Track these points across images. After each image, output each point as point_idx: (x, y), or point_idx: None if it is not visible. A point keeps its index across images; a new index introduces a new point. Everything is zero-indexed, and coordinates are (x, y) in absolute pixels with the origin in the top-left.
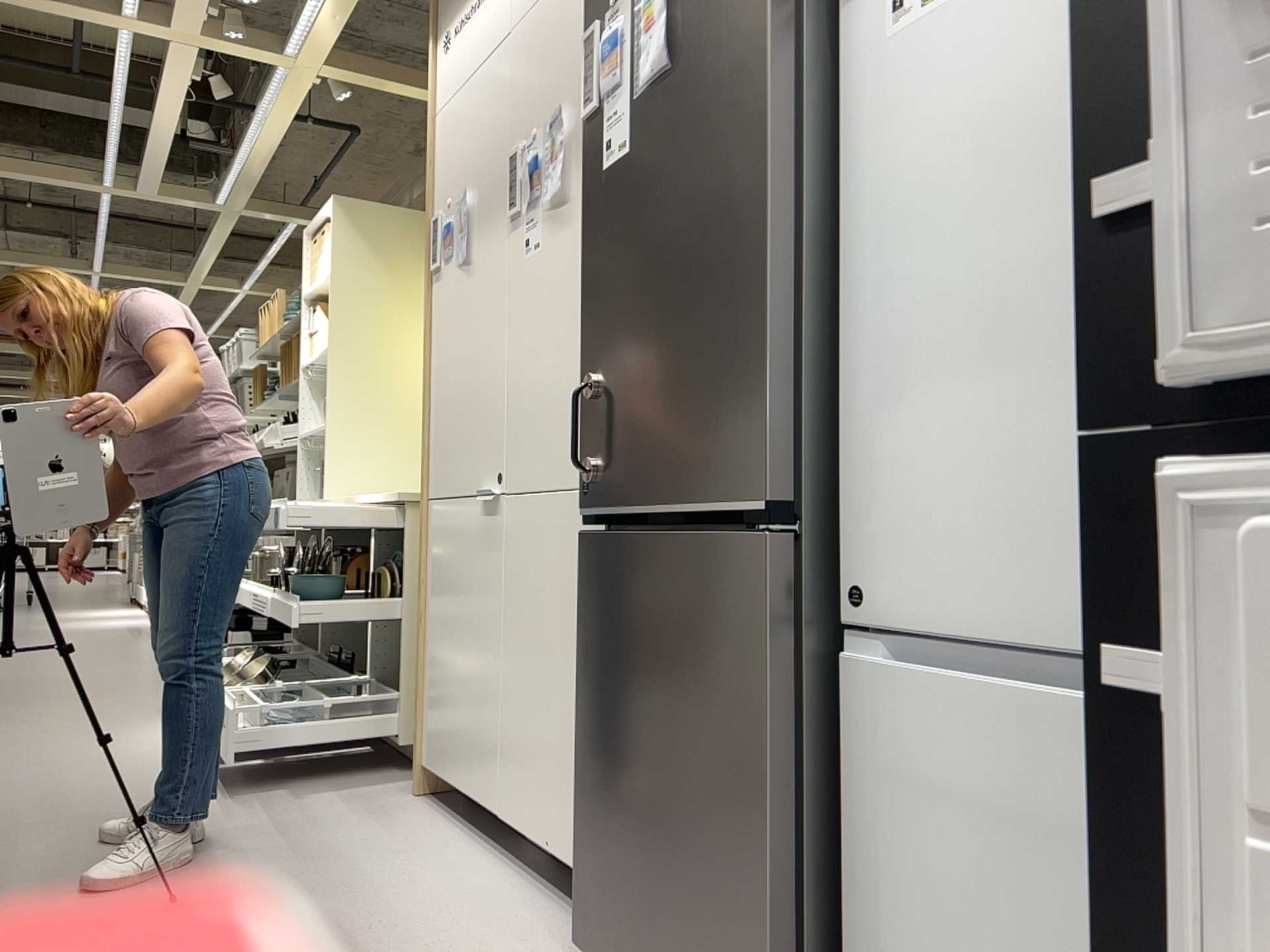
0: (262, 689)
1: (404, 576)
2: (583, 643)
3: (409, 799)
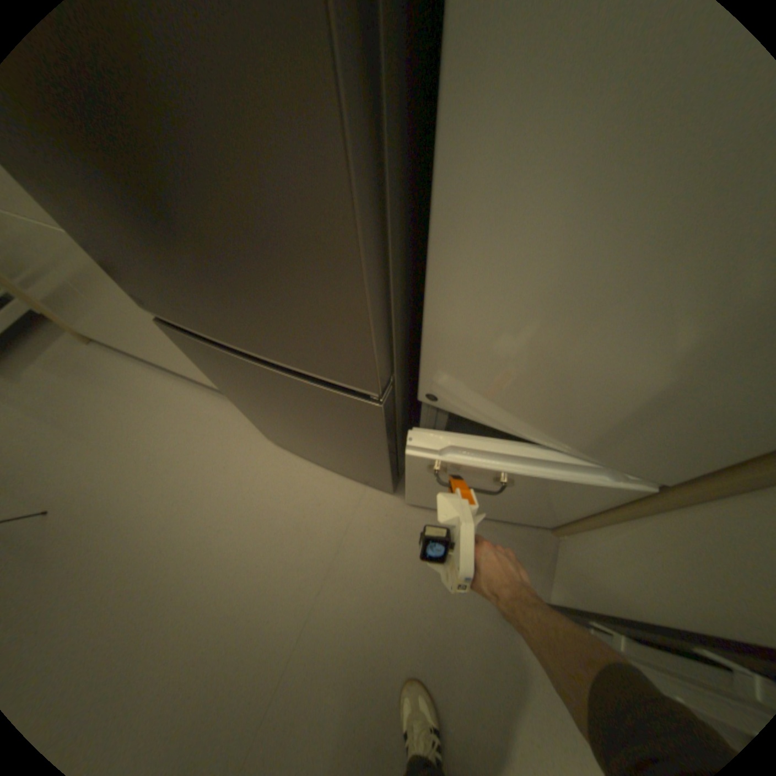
0: None
1: None
2: (205, 370)
3: (85, 349)
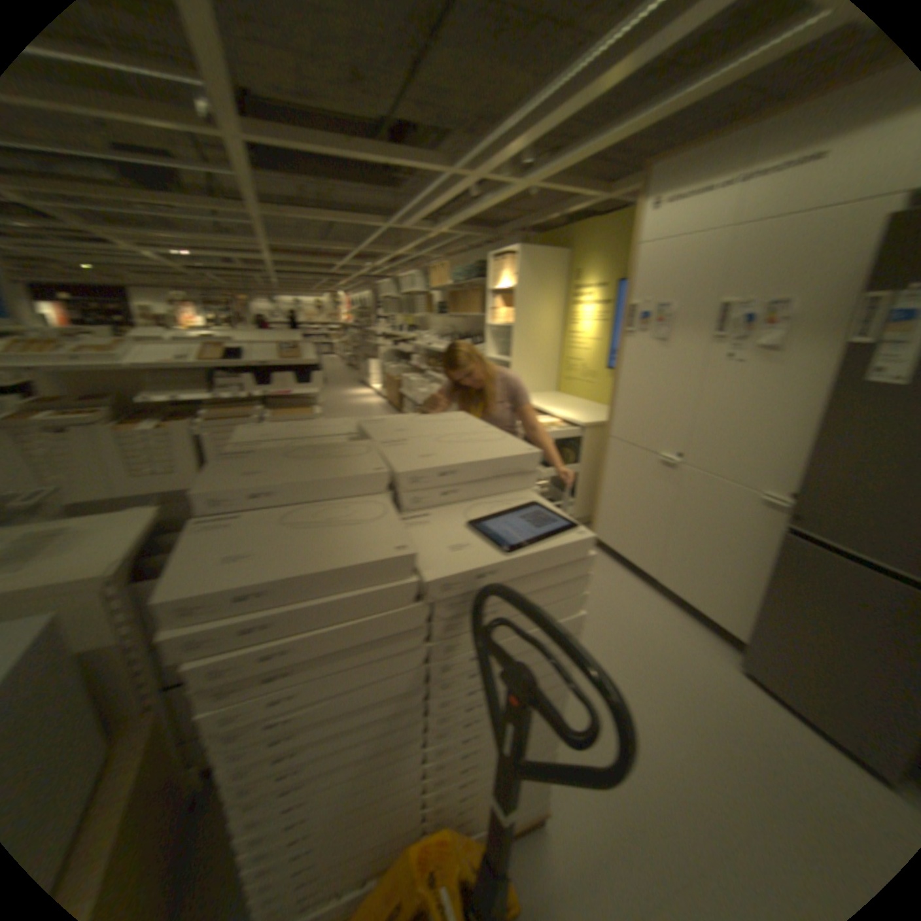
0: None
1: (576, 454)
2: (779, 574)
3: None
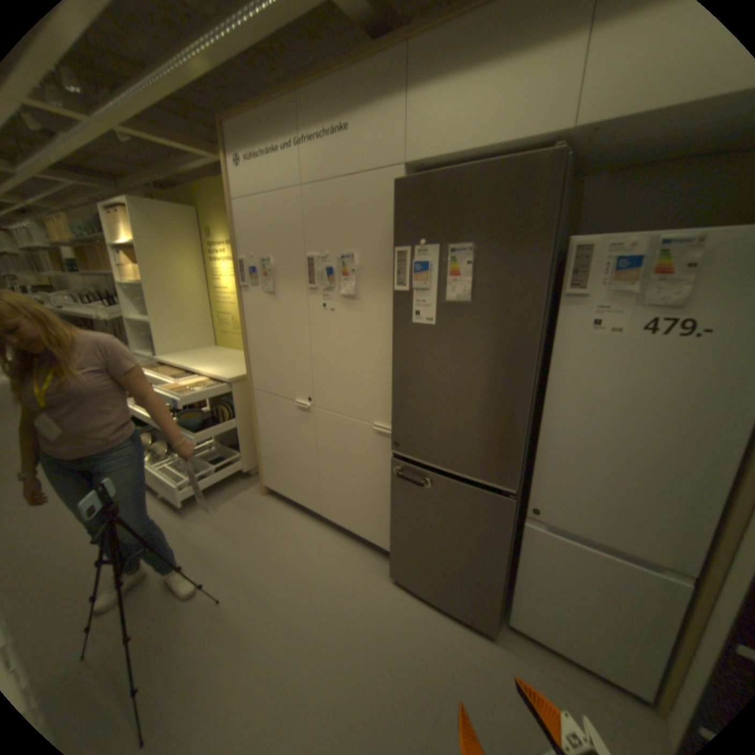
0: (172, 462)
1: (233, 408)
2: (396, 493)
3: (262, 498)
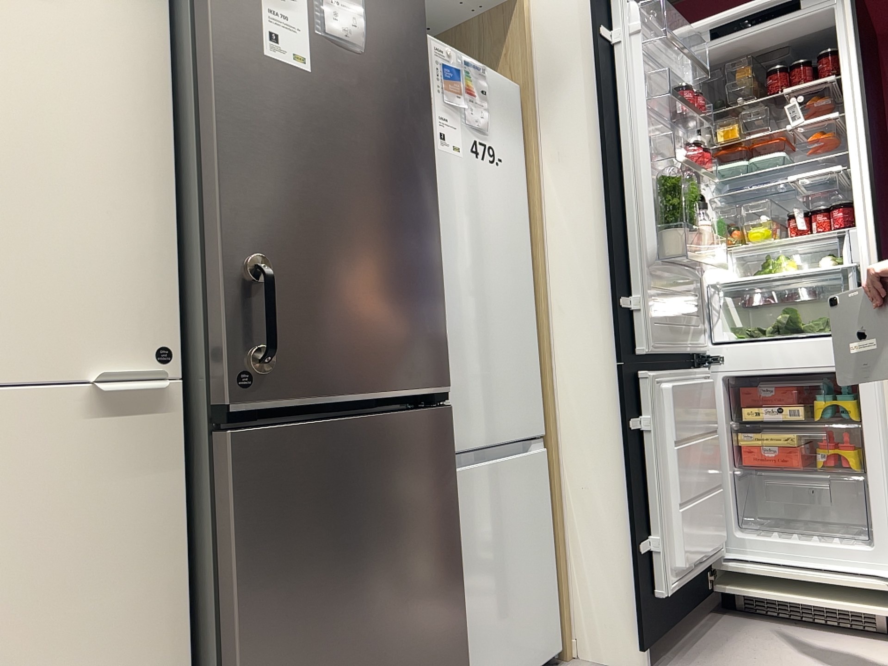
0: None
1: None
2: (246, 553)
3: None
